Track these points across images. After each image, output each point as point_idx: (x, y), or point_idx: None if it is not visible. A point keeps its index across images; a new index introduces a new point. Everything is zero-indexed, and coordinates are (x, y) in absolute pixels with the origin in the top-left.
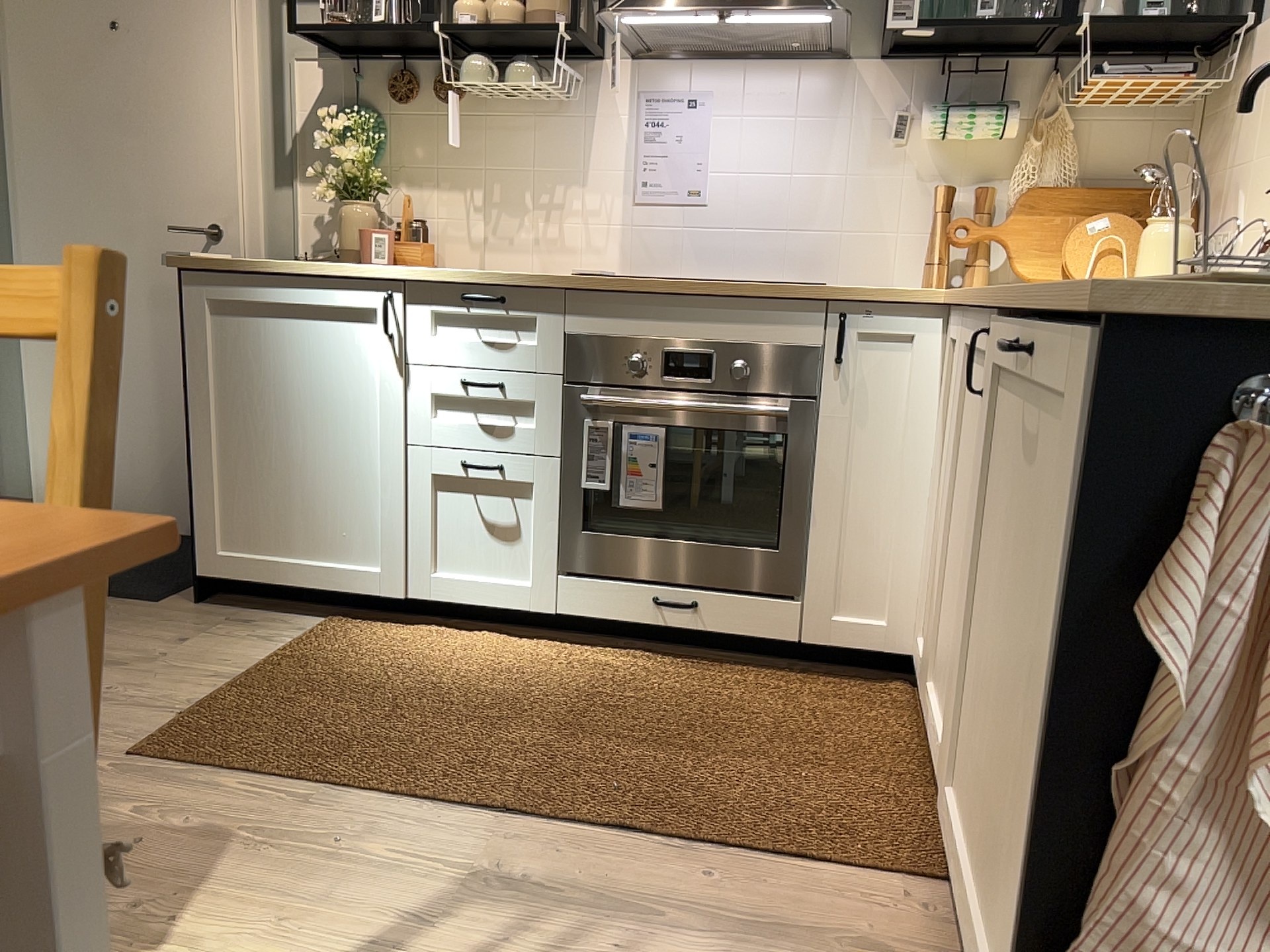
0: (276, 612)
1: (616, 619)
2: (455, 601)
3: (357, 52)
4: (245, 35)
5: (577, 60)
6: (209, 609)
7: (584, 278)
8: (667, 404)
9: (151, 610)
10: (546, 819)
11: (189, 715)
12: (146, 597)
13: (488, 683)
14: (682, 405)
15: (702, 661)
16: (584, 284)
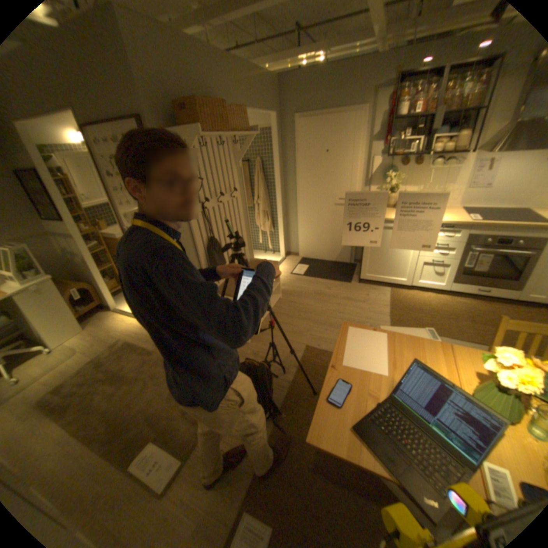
0: (377, 286)
1: (466, 292)
2: (424, 287)
3: (394, 153)
4: (362, 151)
5: (460, 151)
6: (363, 285)
7: (480, 223)
8: (499, 252)
9: (352, 286)
10: (488, 345)
11: (392, 316)
12: (347, 282)
13: (443, 308)
14: (503, 252)
15: (486, 301)
16: (479, 224)
